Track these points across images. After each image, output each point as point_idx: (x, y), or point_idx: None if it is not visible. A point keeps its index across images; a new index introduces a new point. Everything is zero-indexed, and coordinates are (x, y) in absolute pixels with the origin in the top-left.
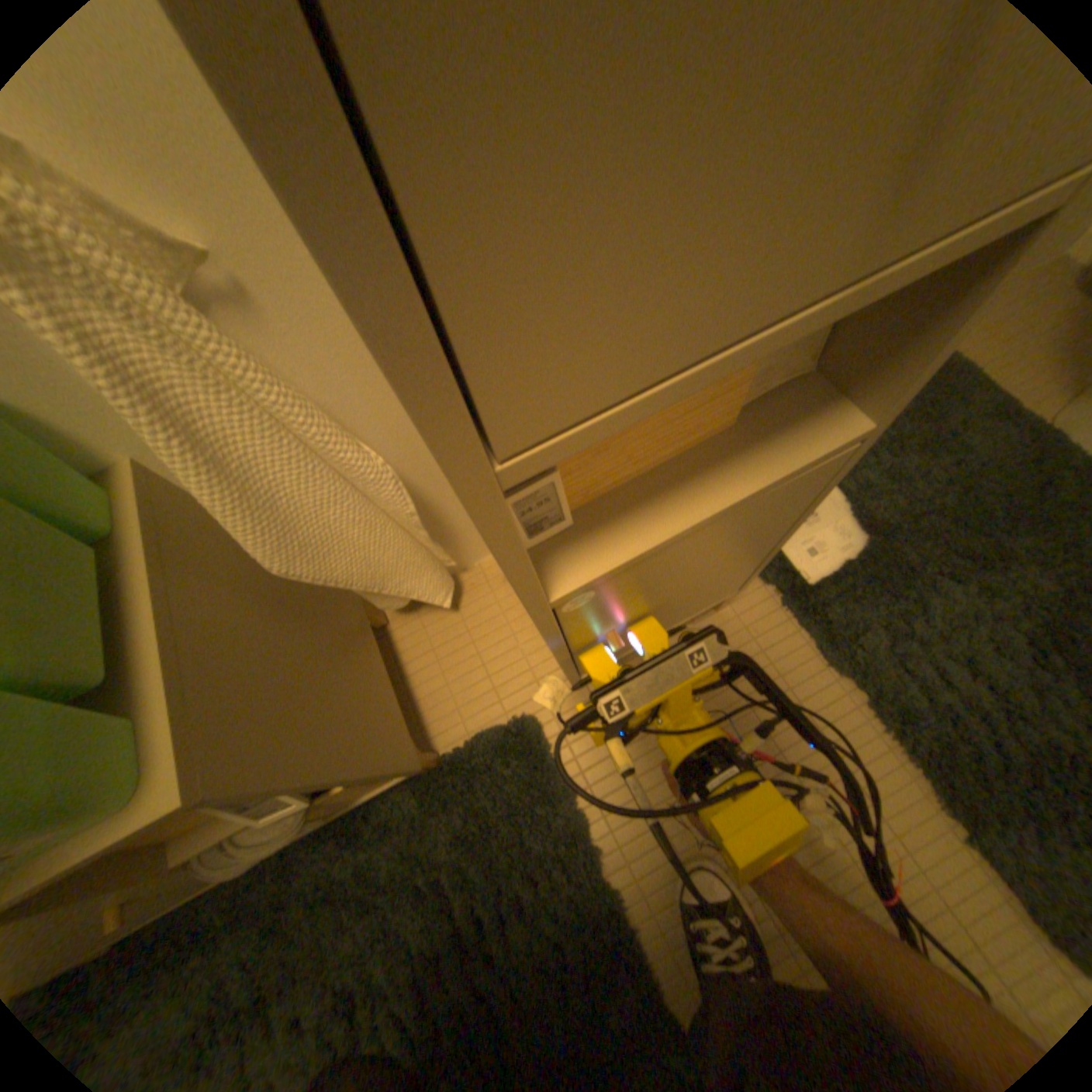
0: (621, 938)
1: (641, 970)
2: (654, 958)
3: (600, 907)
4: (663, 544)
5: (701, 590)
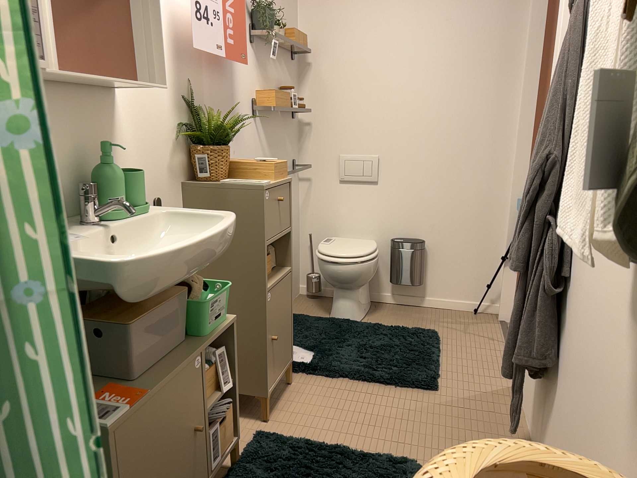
0: (346, 447)
1: (358, 450)
2: (360, 451)
3: (333, 446)
4: (277, 283)
5: (285, 333)
